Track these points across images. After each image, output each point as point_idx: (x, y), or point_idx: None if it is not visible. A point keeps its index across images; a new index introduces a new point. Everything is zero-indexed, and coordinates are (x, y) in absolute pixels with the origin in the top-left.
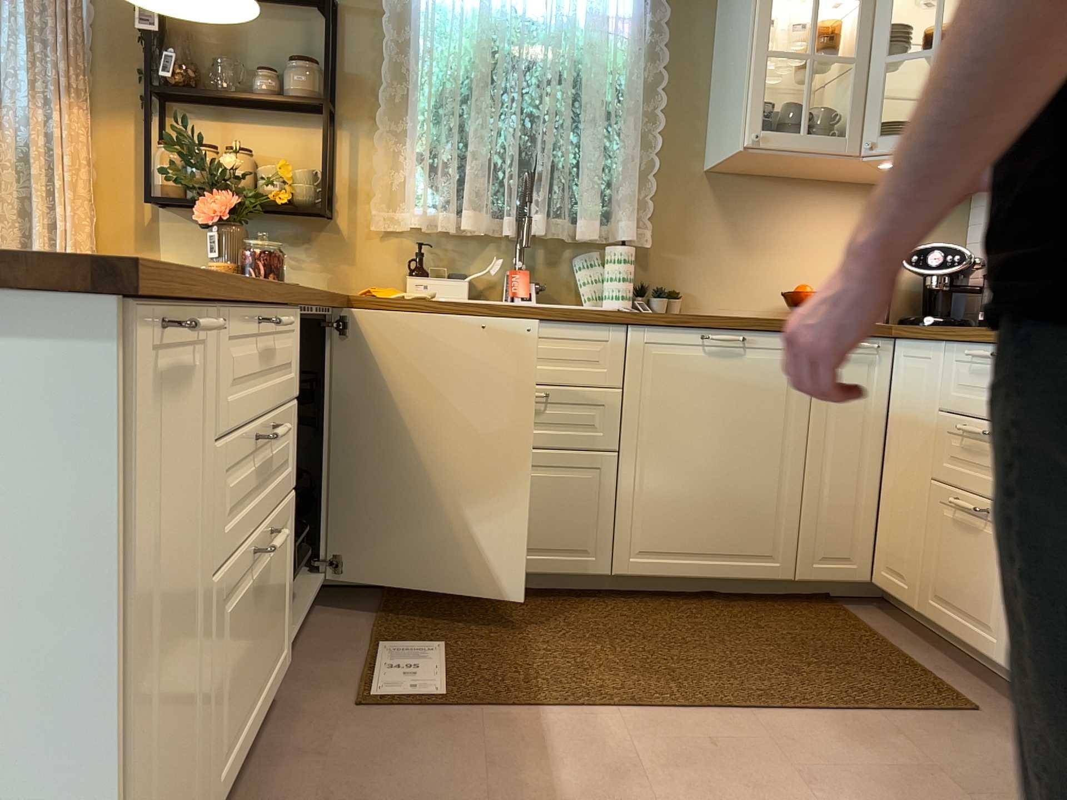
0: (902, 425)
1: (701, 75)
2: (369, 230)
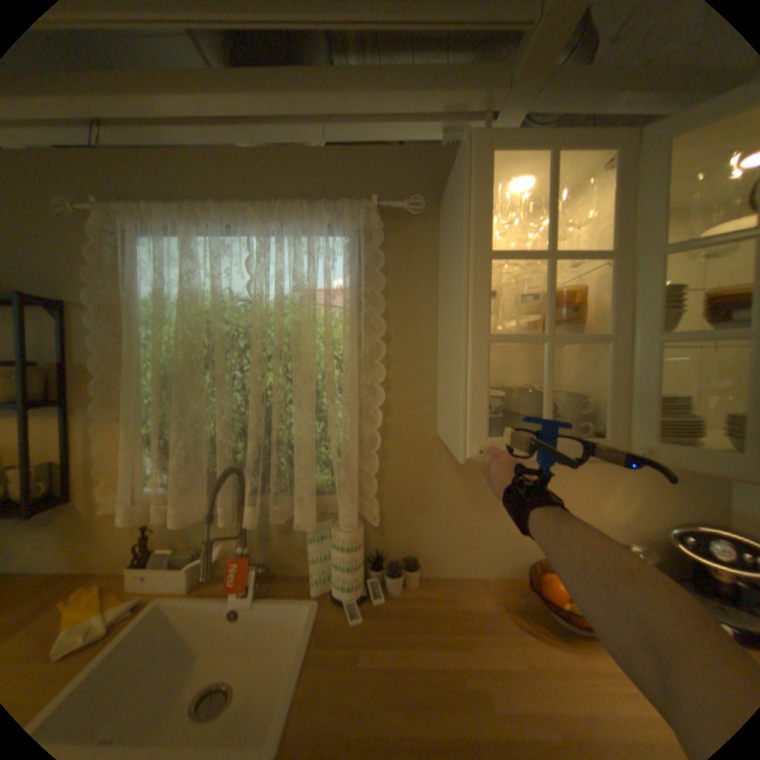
0: None
1: (427, 337)
2: (102, 510)
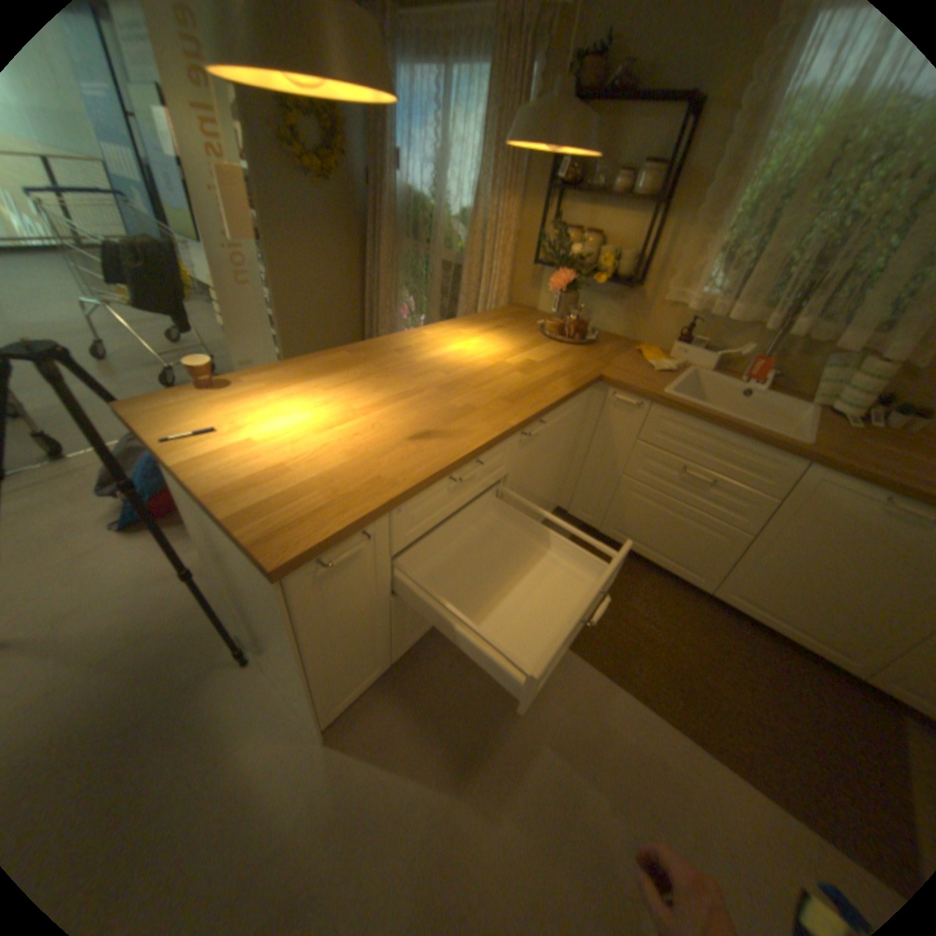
0: None
1: None
2: (663, 298)
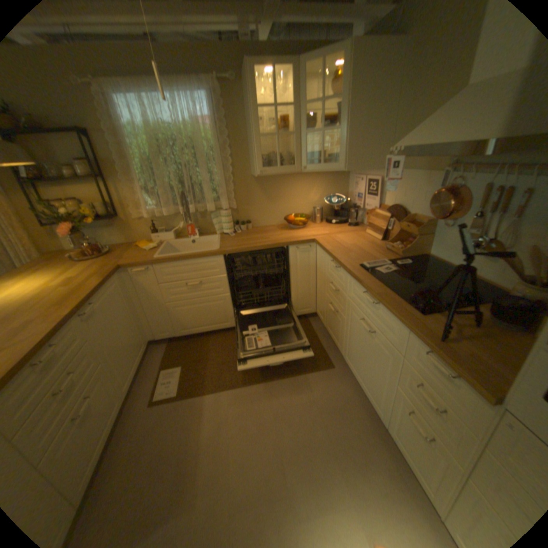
0: (318, 272)
1: (243, 137)
2: (132, 219)
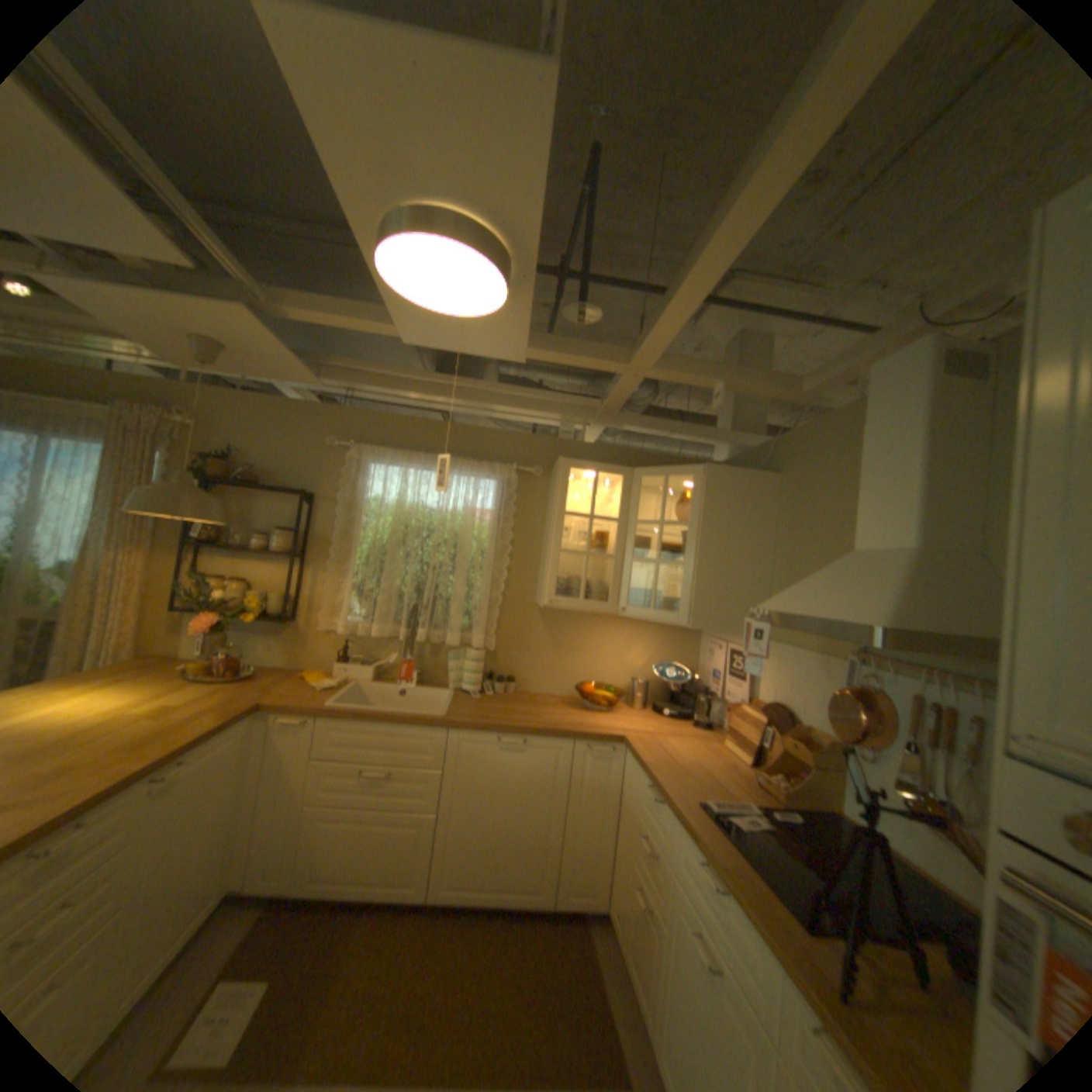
0: (625, 809)
1: (535, 546)
2: (317, 629)
